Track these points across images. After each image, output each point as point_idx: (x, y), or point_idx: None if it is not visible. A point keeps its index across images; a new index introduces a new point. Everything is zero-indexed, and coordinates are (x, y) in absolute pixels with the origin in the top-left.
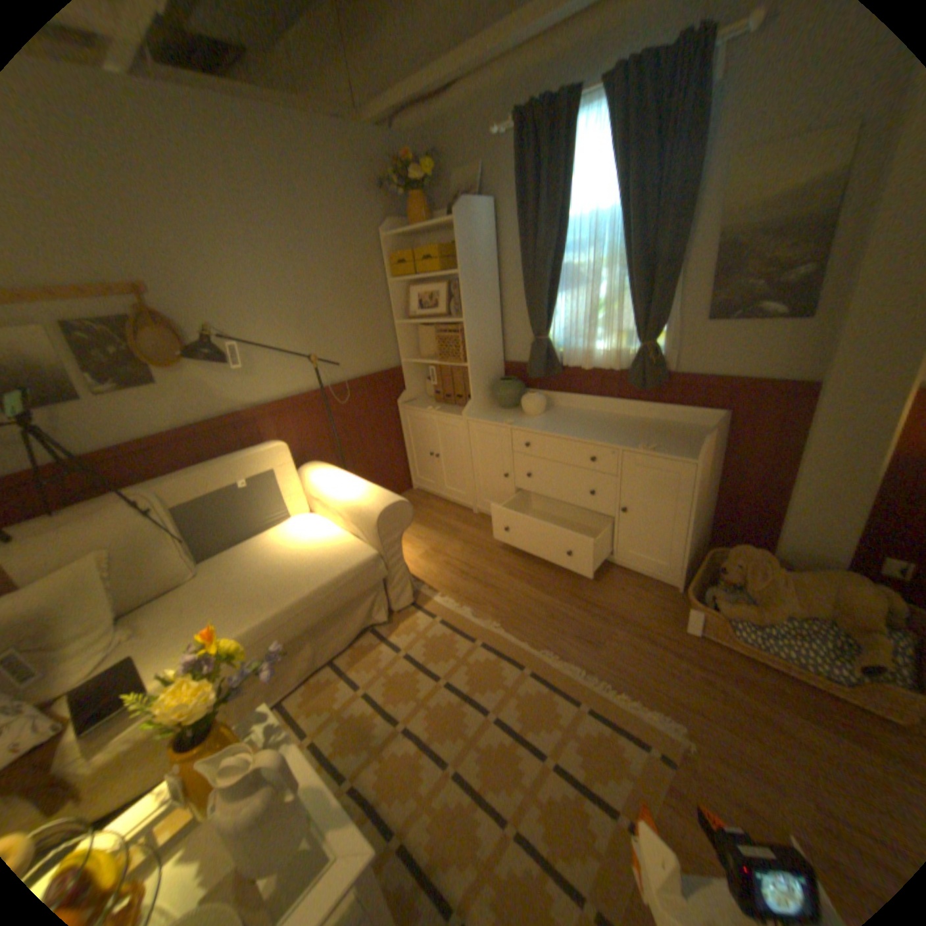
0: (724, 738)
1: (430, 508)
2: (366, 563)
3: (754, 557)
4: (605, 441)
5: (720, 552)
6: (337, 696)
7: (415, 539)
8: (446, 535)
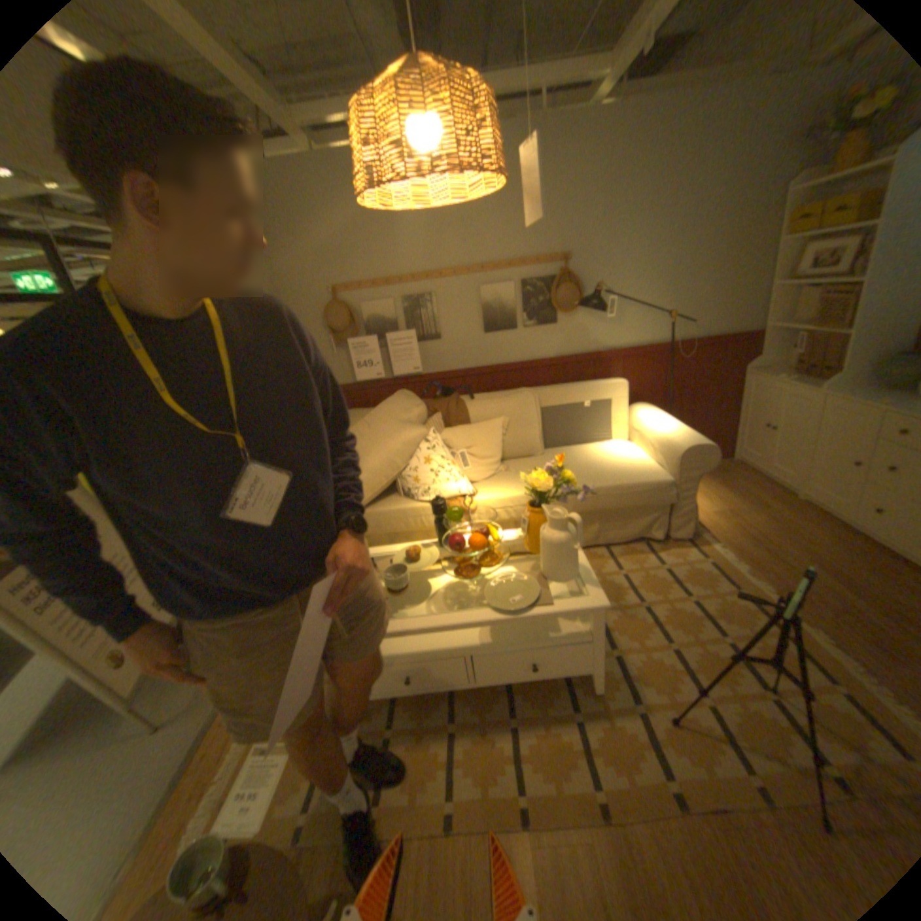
0: None
1: (745, 480)
2: (660, 484)
3: None
4: None
5: None
6: (605, 567)
7: (715, 499)
8: (752, 506)
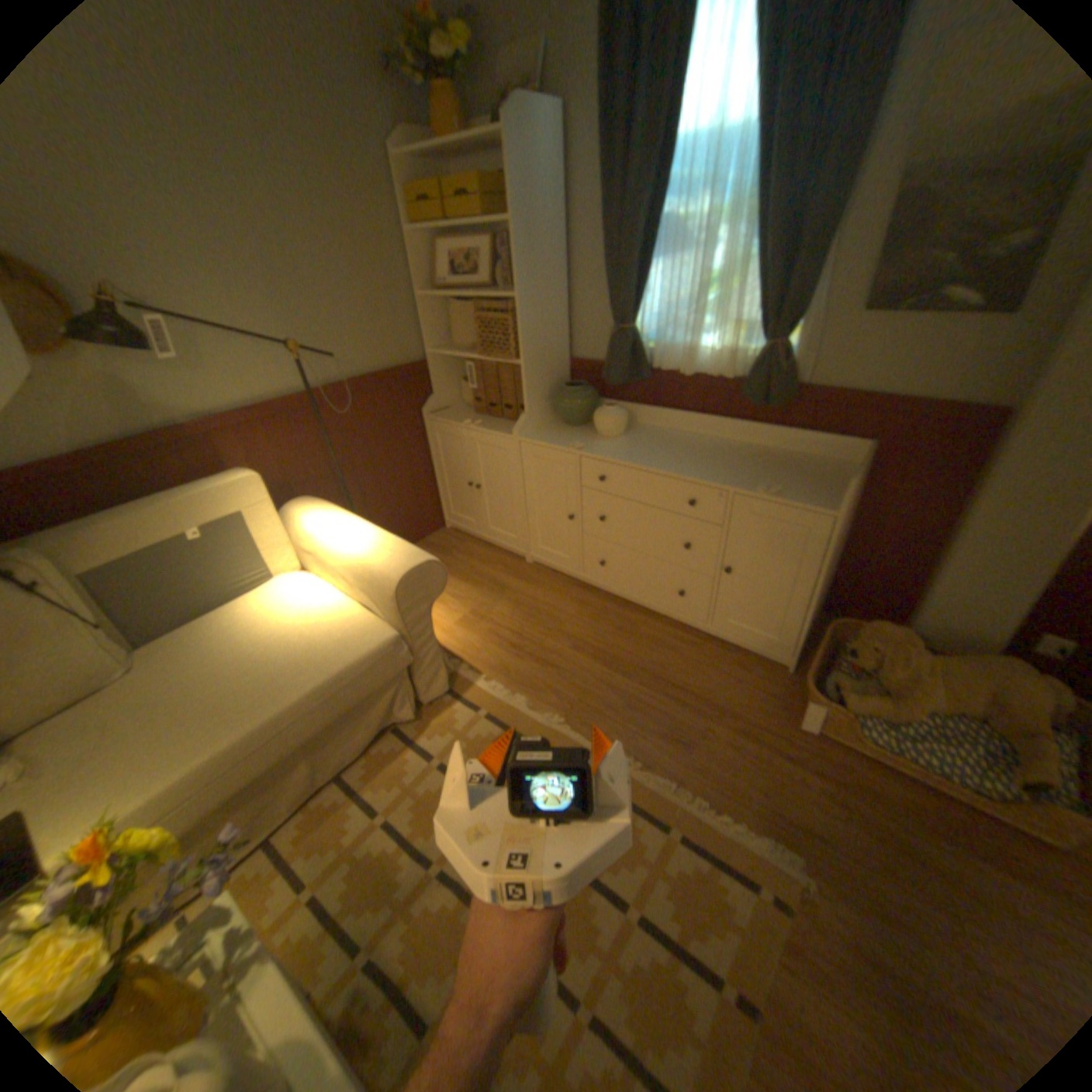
0: (849, 871)
1: (469, 555)
2: (381, 649)
3: (896, 639)
4: (711, 480)
5: (844, 624)
6: (347, 828)
7: (451, 599)
8: (491, 593)
